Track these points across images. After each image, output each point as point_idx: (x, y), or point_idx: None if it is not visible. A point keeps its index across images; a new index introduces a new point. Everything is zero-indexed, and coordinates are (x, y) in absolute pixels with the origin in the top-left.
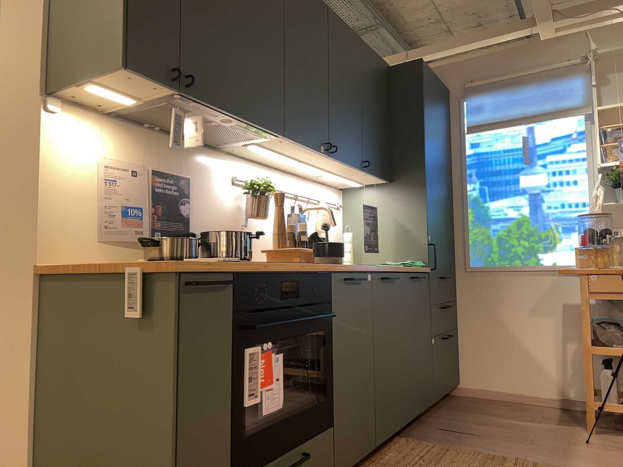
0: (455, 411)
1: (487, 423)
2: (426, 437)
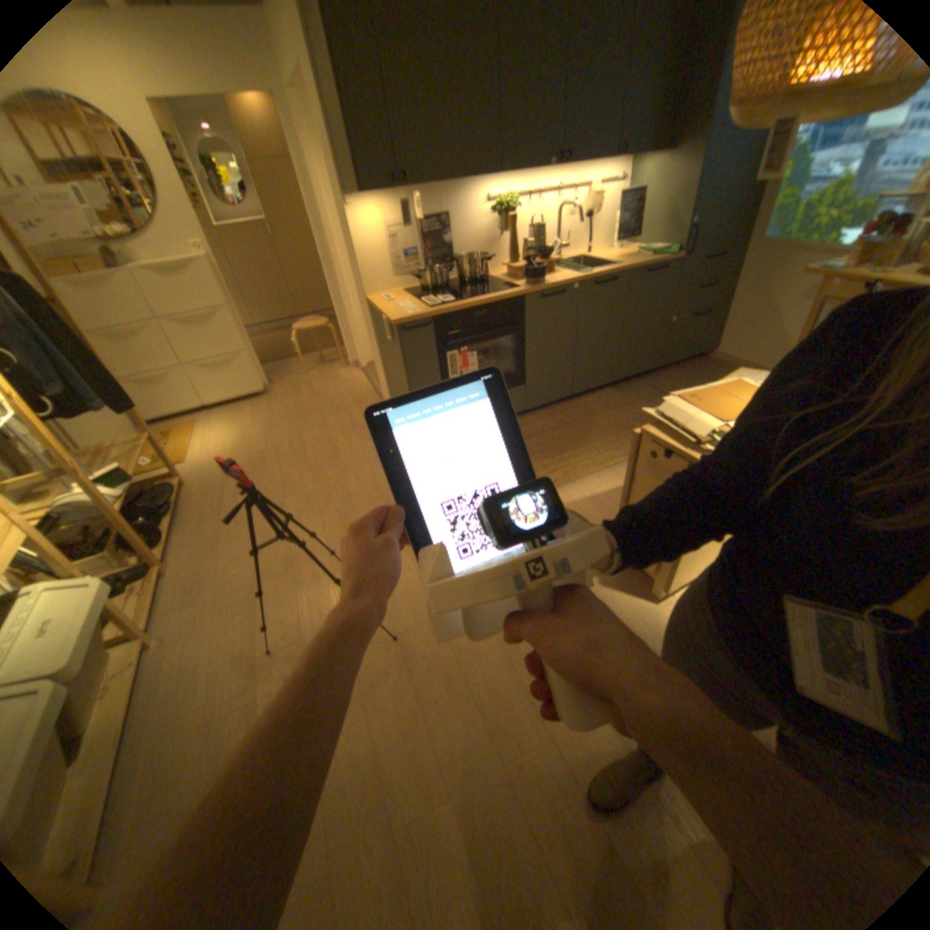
0: (684, 373)
1: None
2: (629, 391)
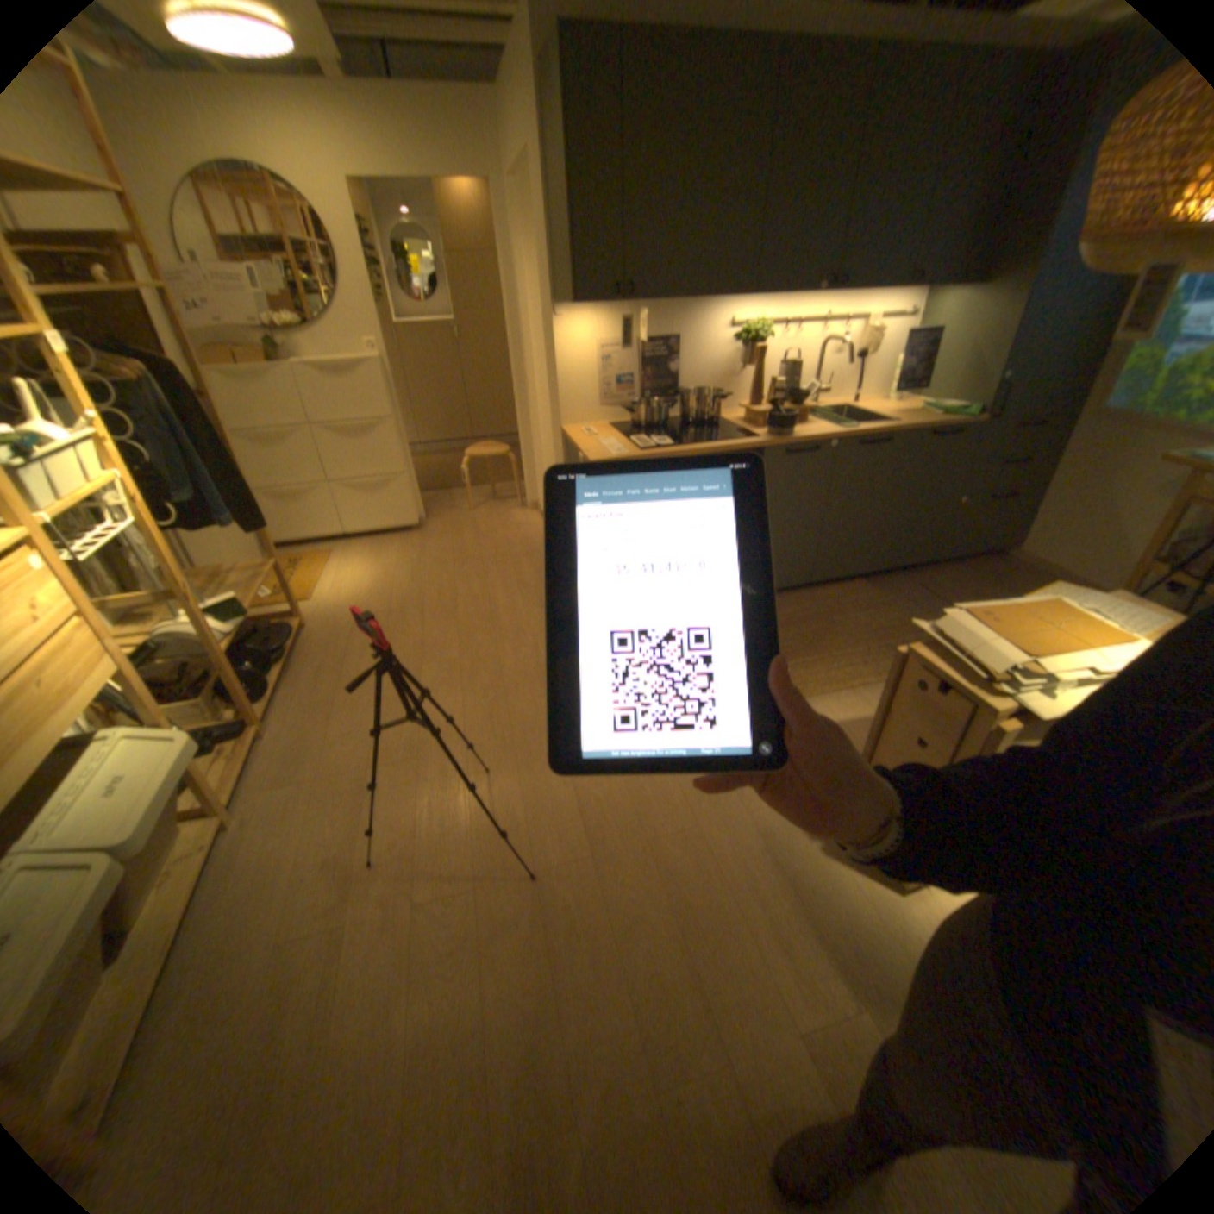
0: (971, 574)
1: (983, 596)
2: (890, 588)
